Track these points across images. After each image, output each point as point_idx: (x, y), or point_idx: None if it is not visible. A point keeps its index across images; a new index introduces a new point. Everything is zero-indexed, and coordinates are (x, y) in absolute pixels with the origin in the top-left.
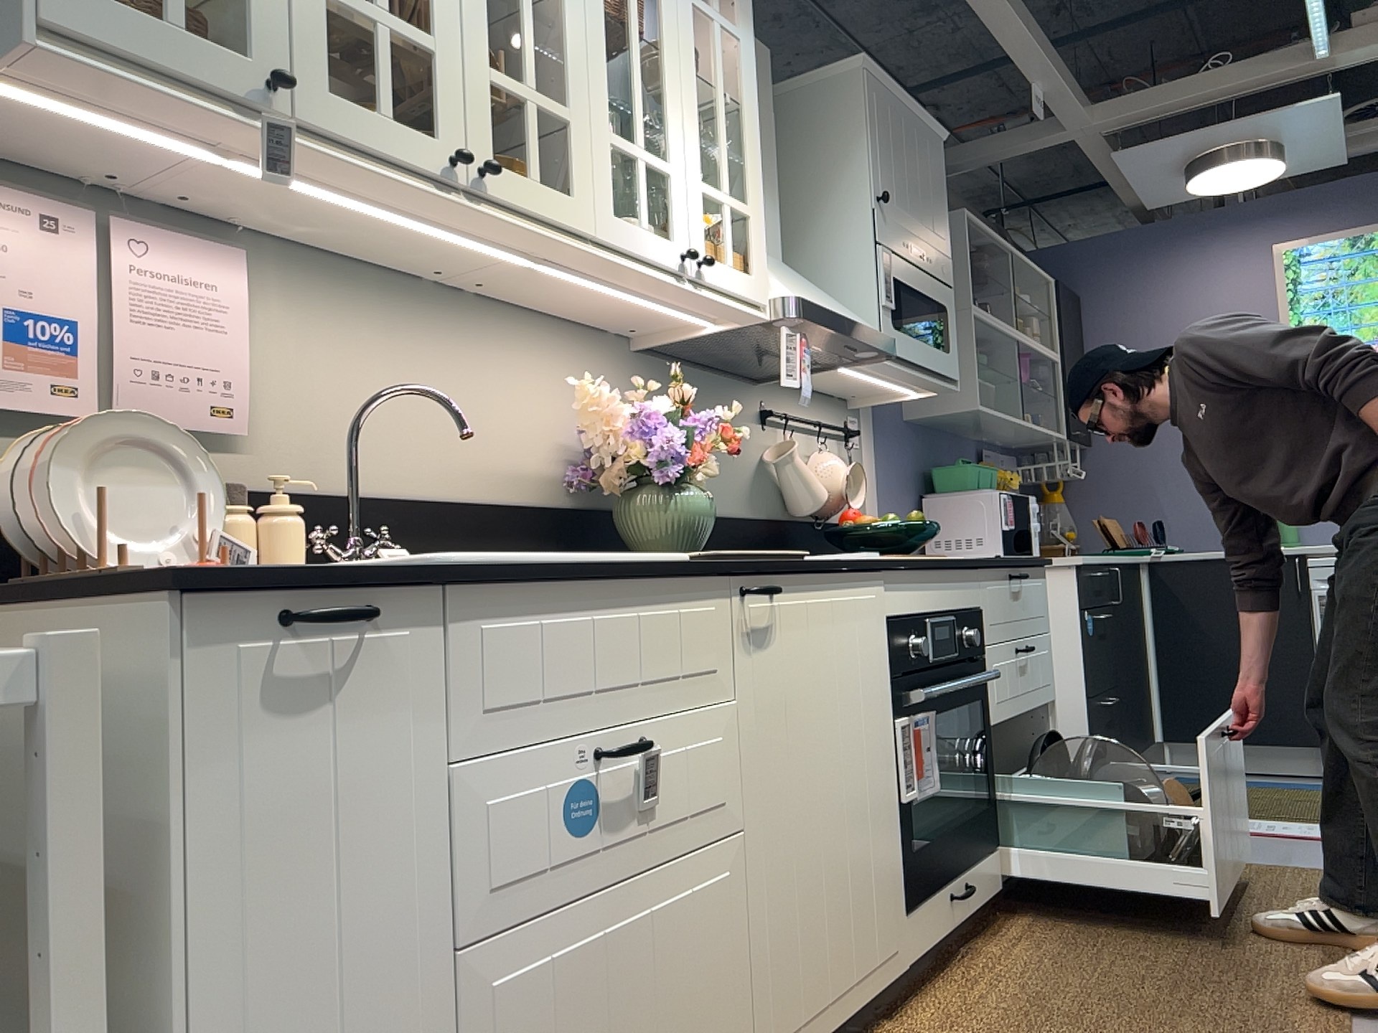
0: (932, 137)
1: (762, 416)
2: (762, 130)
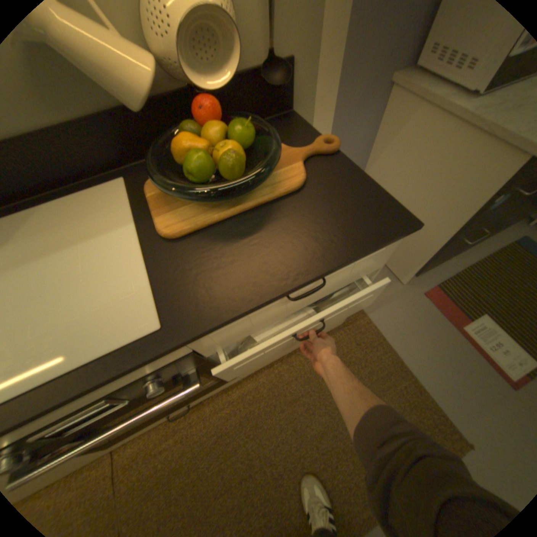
0: None
1: None
2: None
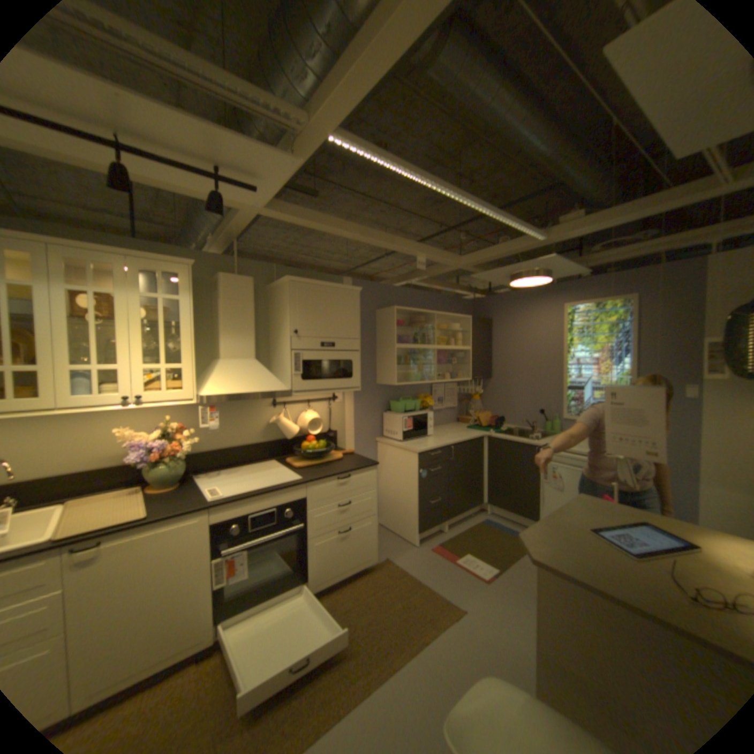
0: (348, 292)
1: (272, 404)
2: (241, 311)
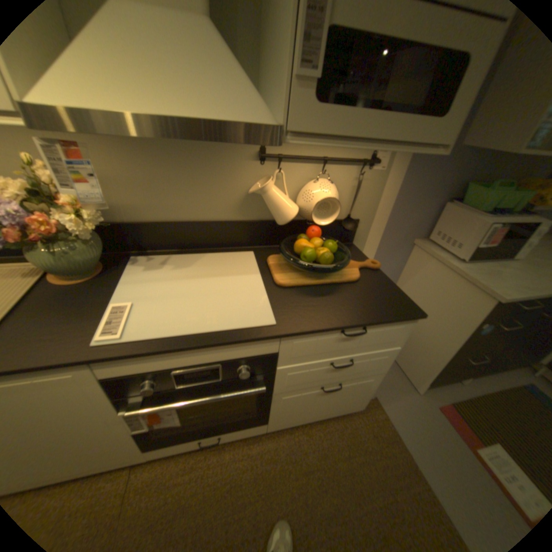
0: None
1: (257, 155)
2: None
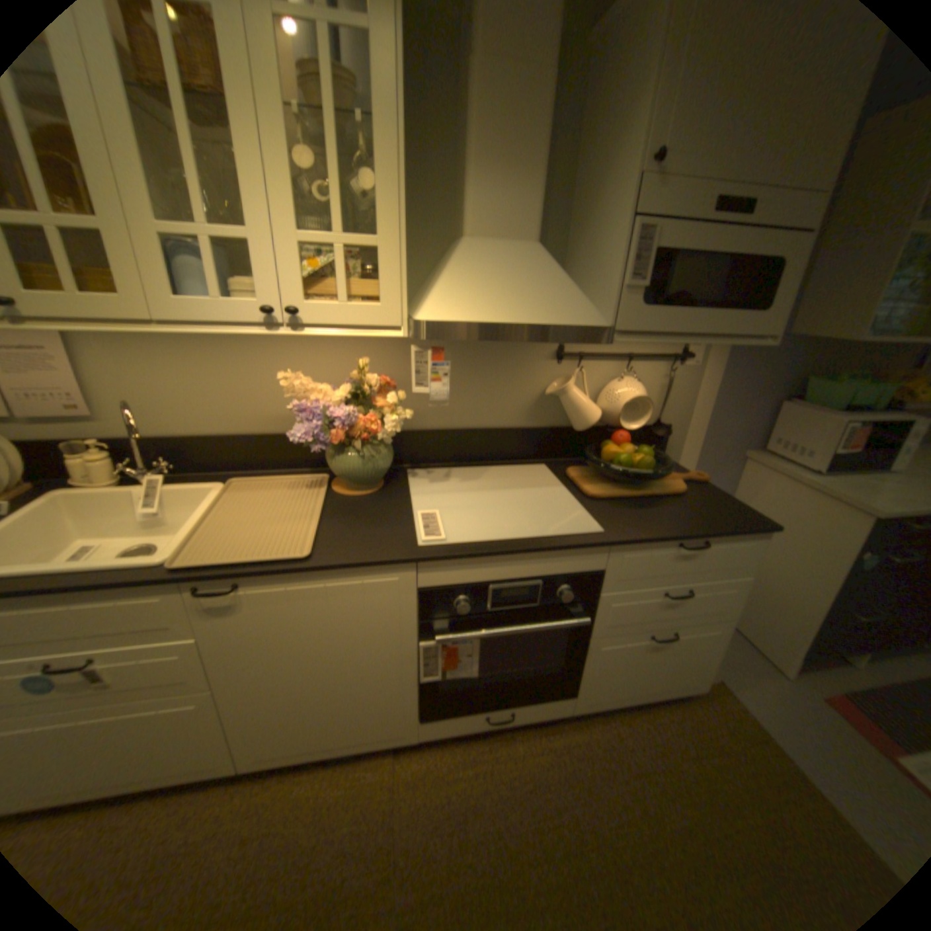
0: None
1: (555, 355)
2: (521, 98)
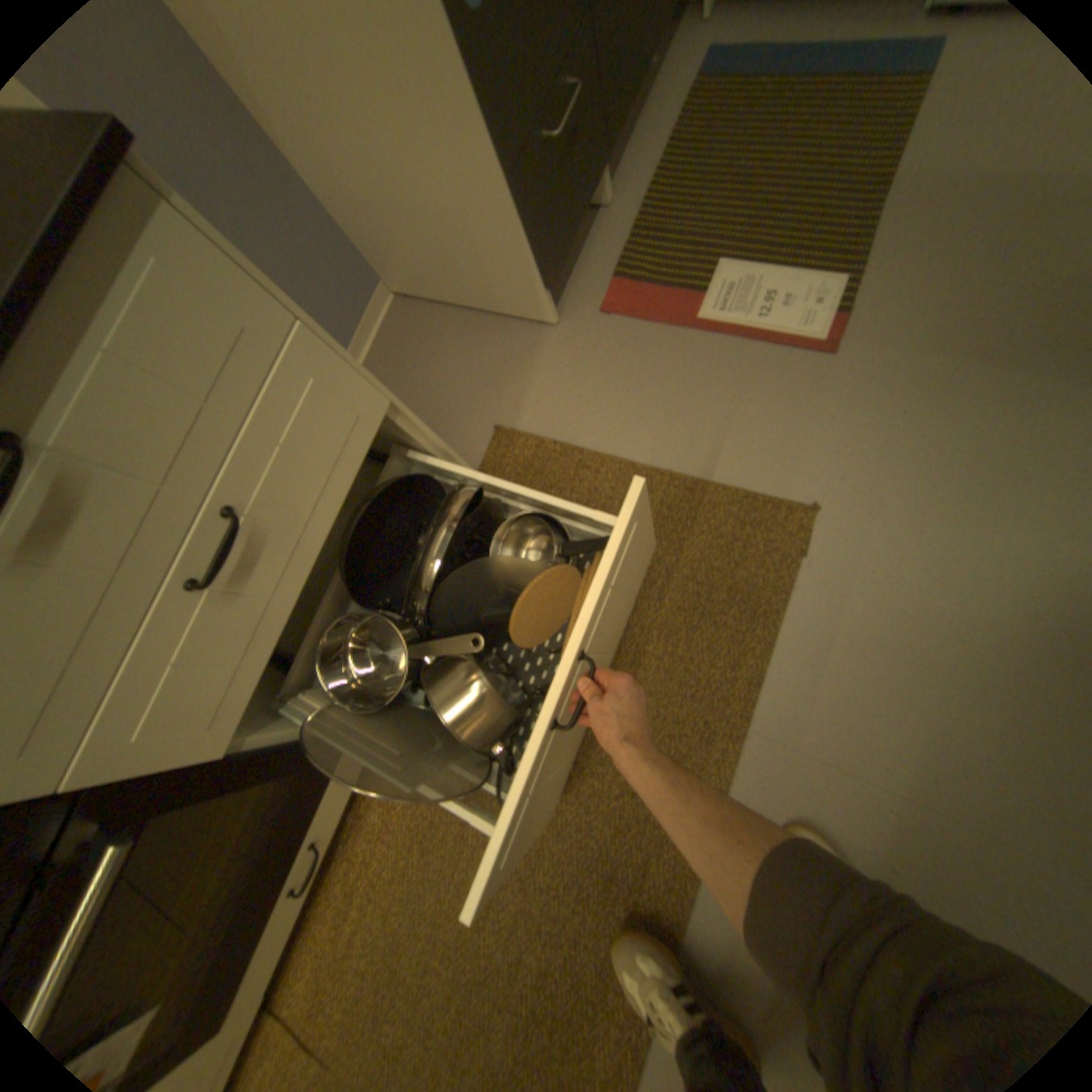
0: None
1: None
2: None
